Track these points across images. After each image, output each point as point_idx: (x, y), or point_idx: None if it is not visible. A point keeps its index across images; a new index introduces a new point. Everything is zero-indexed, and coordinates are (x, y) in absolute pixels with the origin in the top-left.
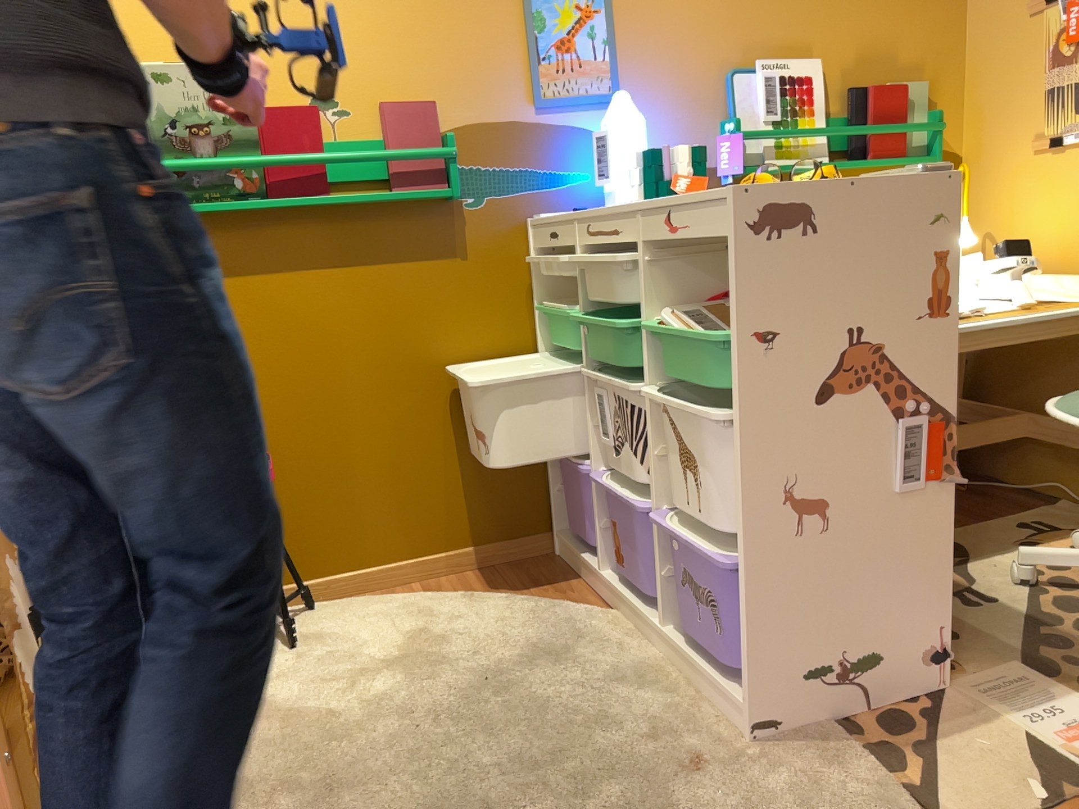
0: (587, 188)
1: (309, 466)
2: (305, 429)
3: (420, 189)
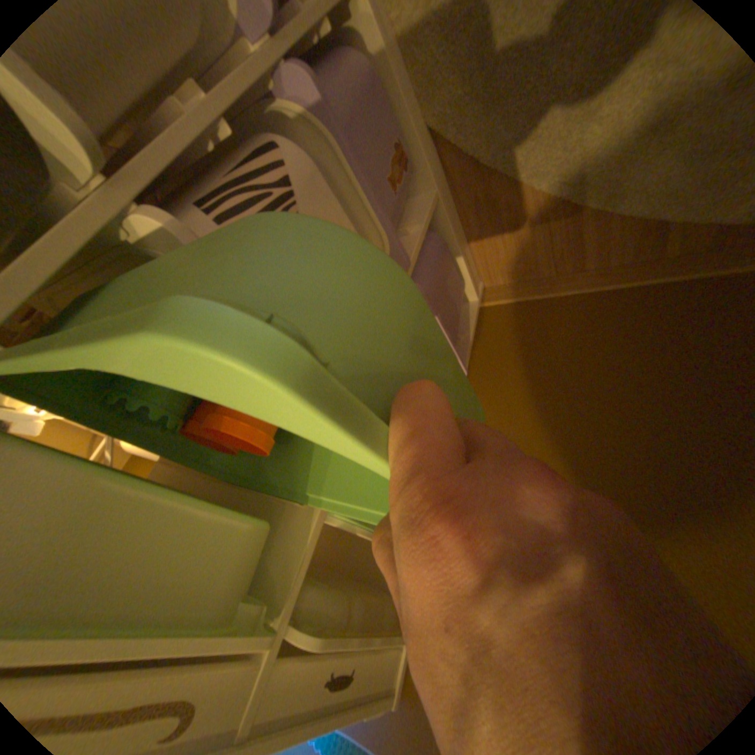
0: None
1: None
2: None
3: None
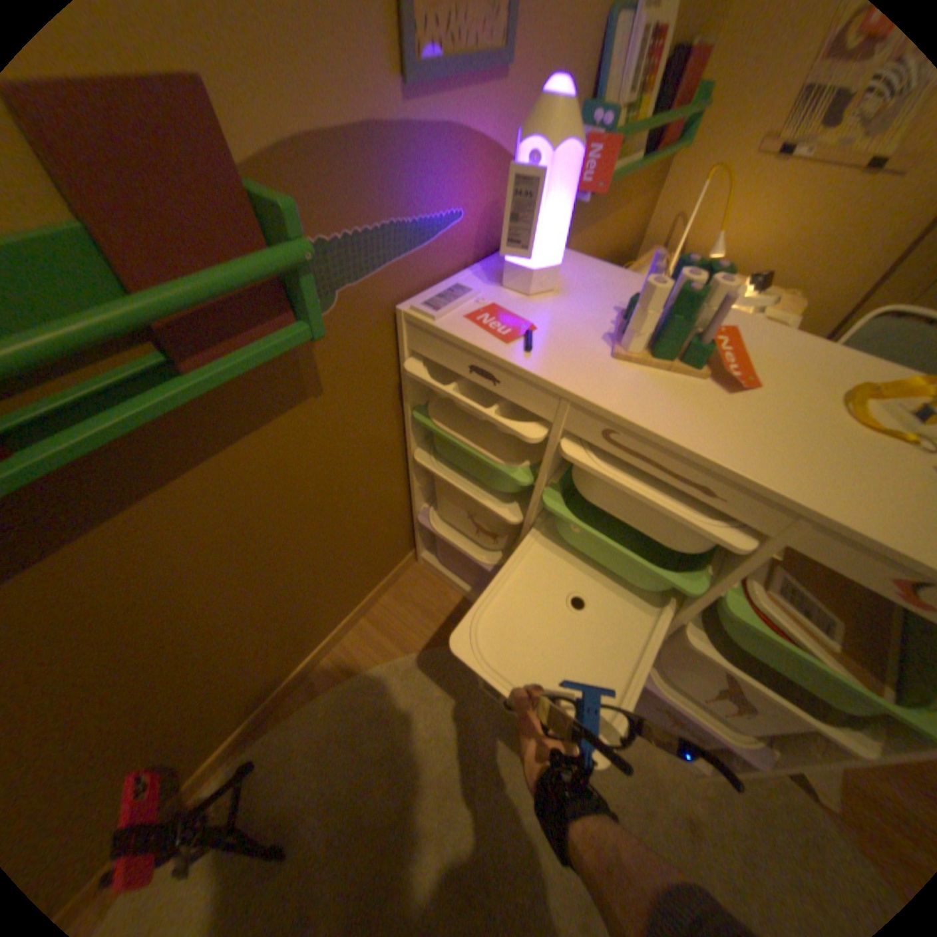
0: (459, 233)
1: (189, 699)
2: (163, 688)
3: (246, 343)
